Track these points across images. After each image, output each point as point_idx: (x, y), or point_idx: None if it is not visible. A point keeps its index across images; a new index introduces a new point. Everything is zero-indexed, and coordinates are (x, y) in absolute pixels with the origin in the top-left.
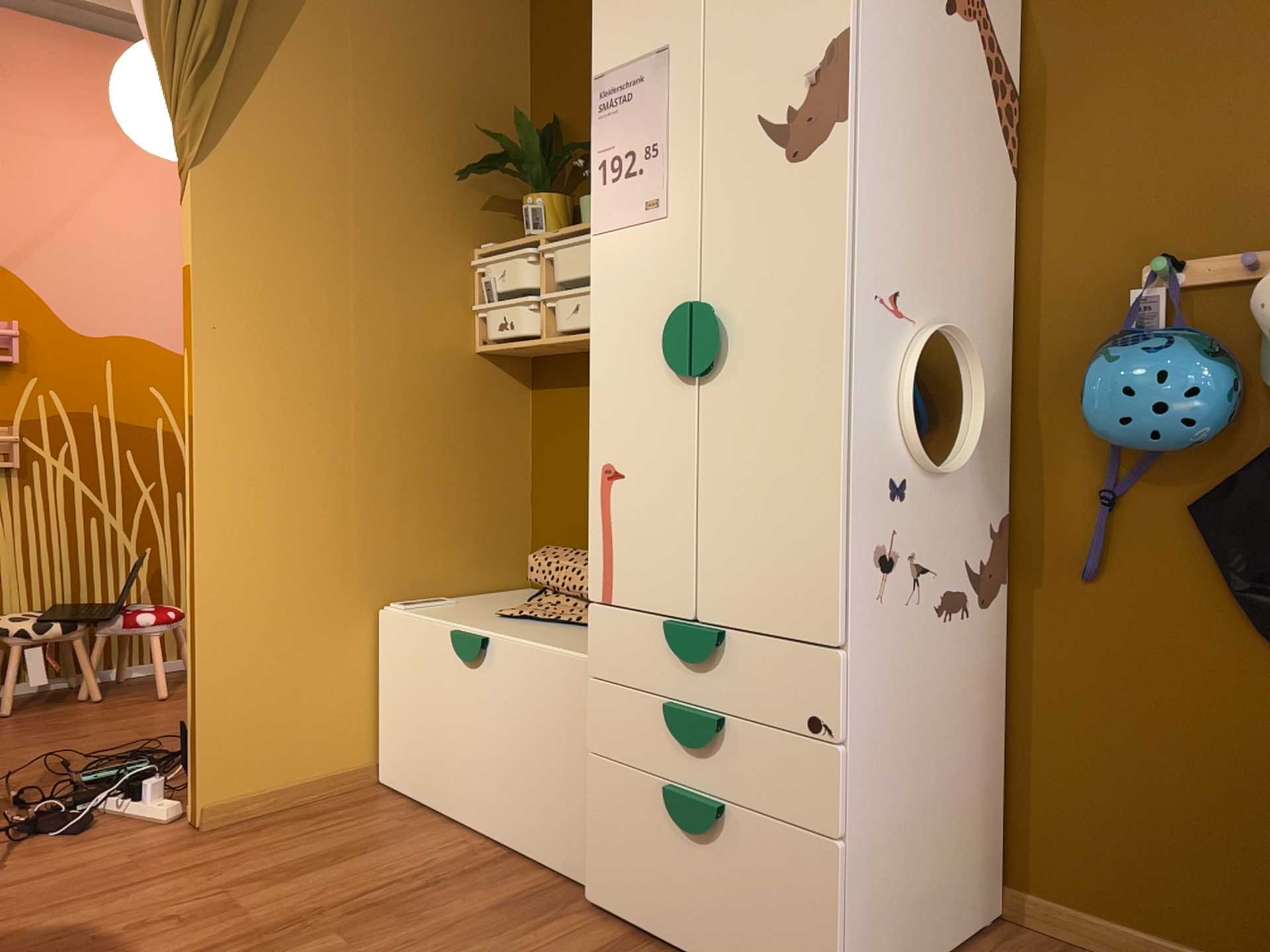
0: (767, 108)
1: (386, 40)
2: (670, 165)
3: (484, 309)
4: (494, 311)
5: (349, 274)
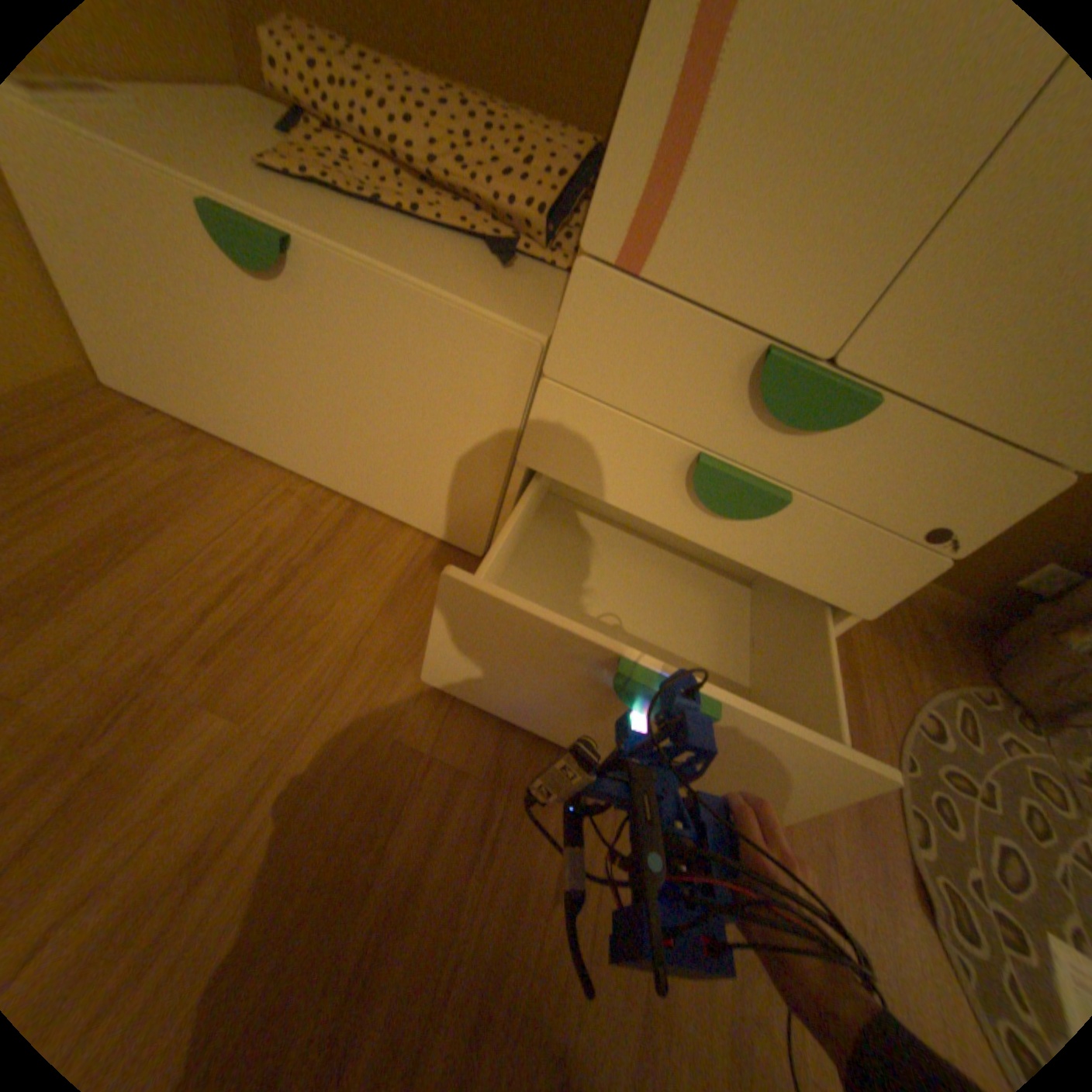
0: None
1: None
2: None
3: None
4: None
5: None
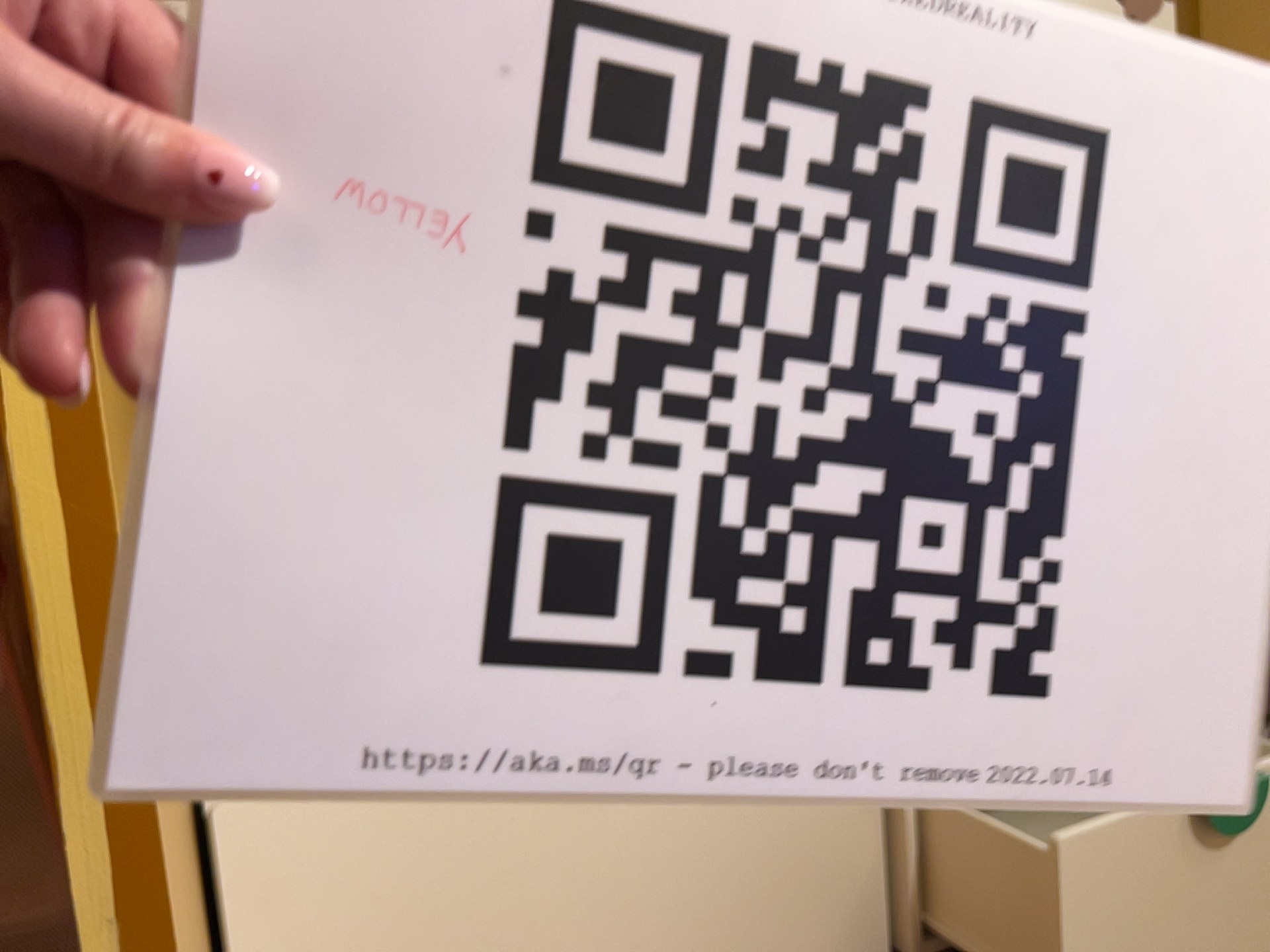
0: None
1: None
2: None
3: None
4: None
5: None
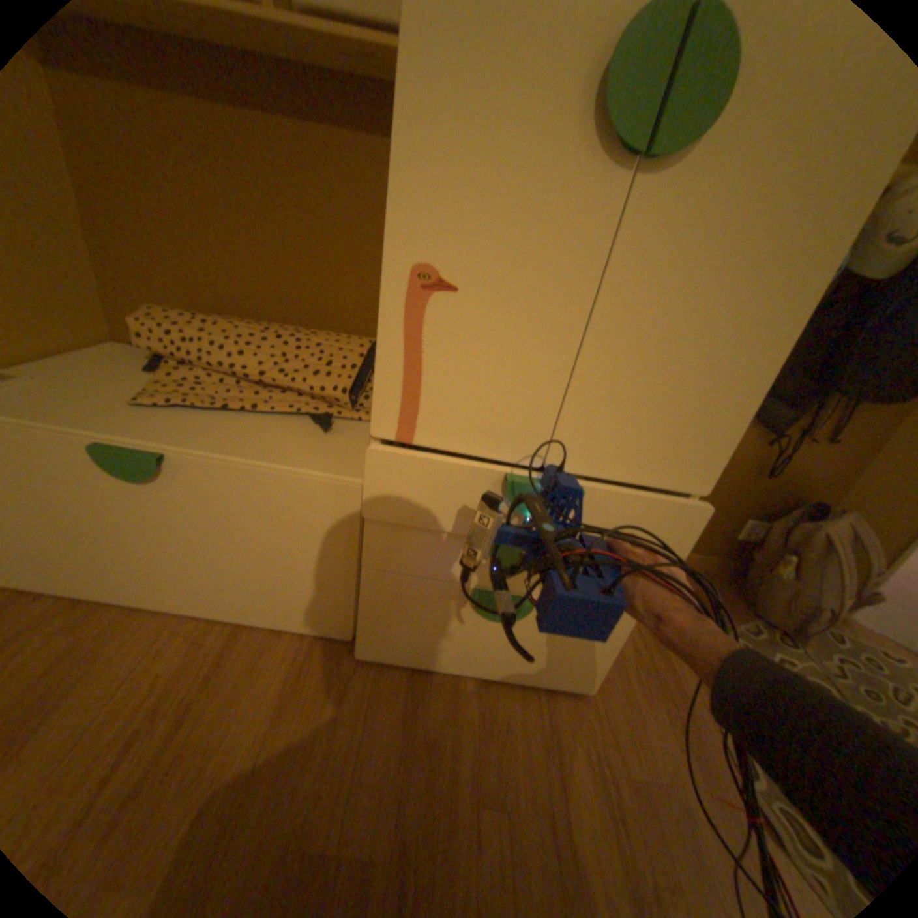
0: None
1: None
2: None
3: None
4: None
5: None
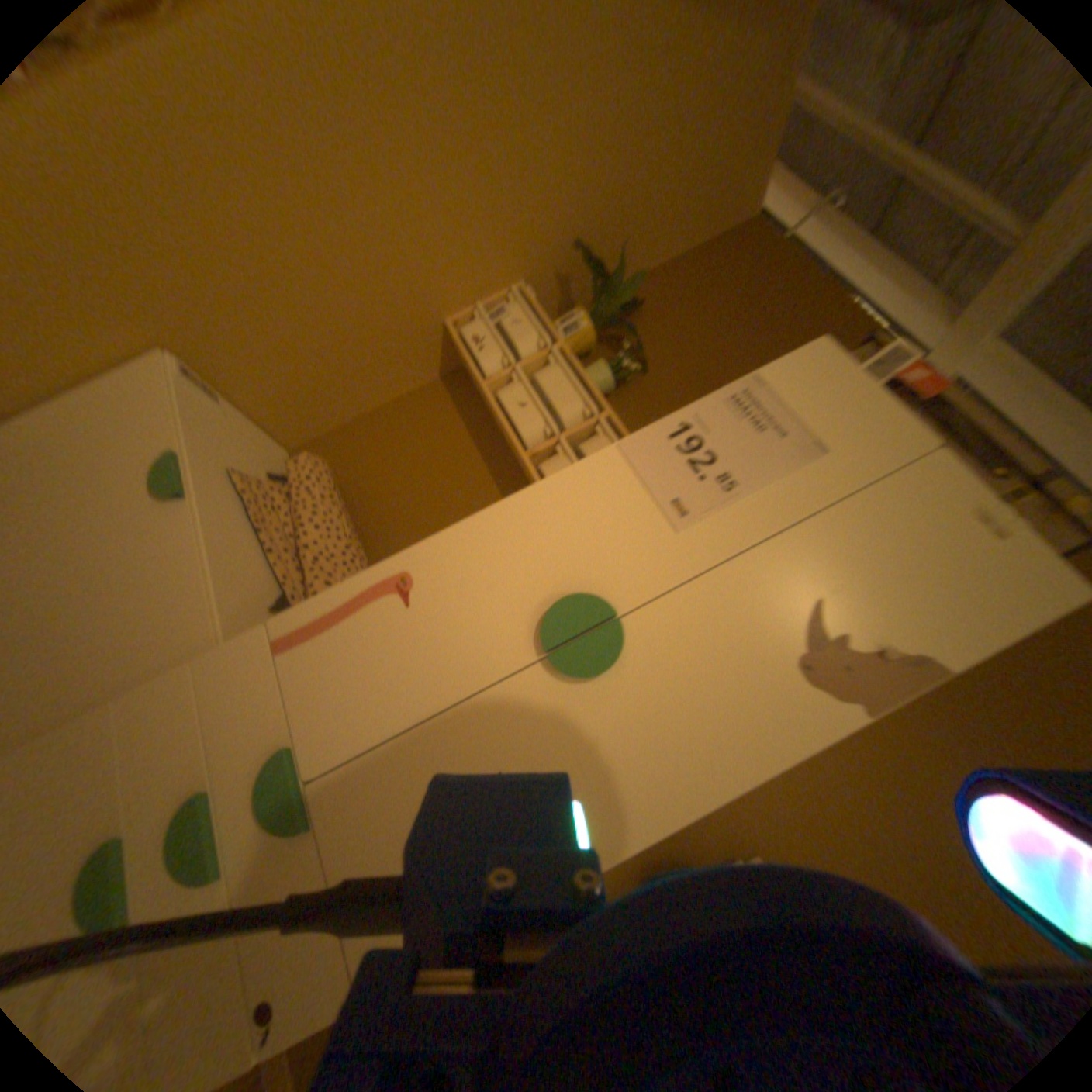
0: (829, 610)
1: (659, 121)
2: (721, 516)
3: (477, 319)
4: (481, 331)
5: (447, 178)
